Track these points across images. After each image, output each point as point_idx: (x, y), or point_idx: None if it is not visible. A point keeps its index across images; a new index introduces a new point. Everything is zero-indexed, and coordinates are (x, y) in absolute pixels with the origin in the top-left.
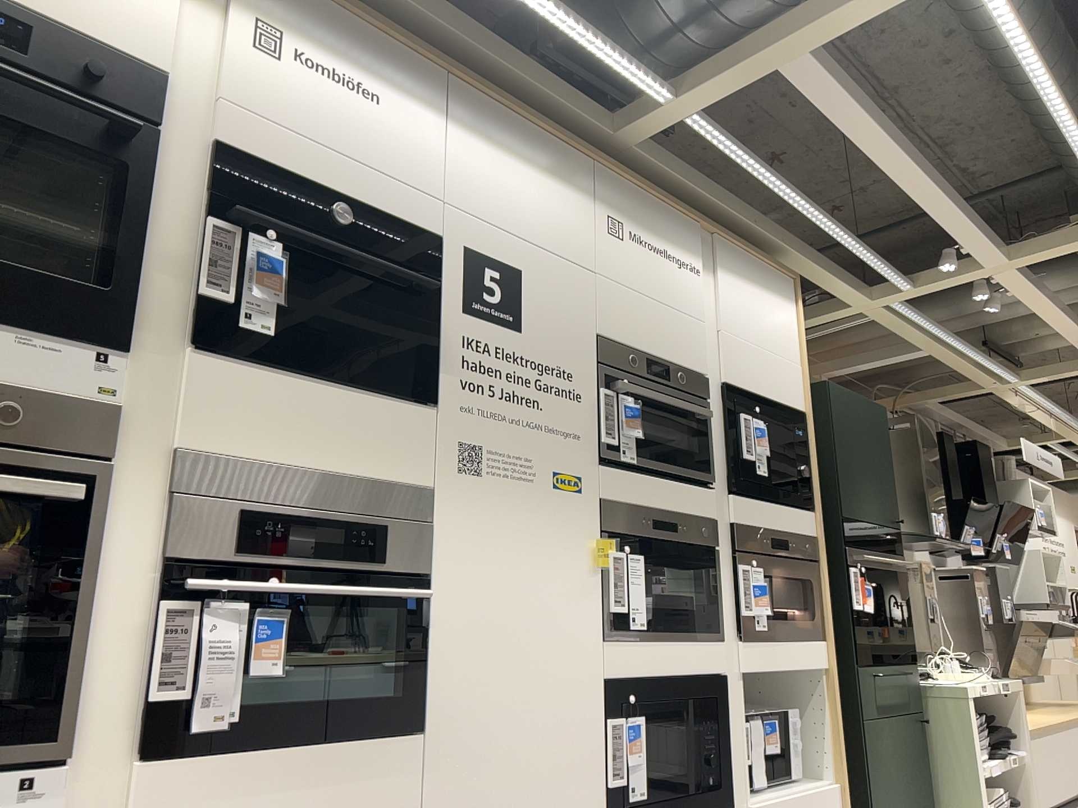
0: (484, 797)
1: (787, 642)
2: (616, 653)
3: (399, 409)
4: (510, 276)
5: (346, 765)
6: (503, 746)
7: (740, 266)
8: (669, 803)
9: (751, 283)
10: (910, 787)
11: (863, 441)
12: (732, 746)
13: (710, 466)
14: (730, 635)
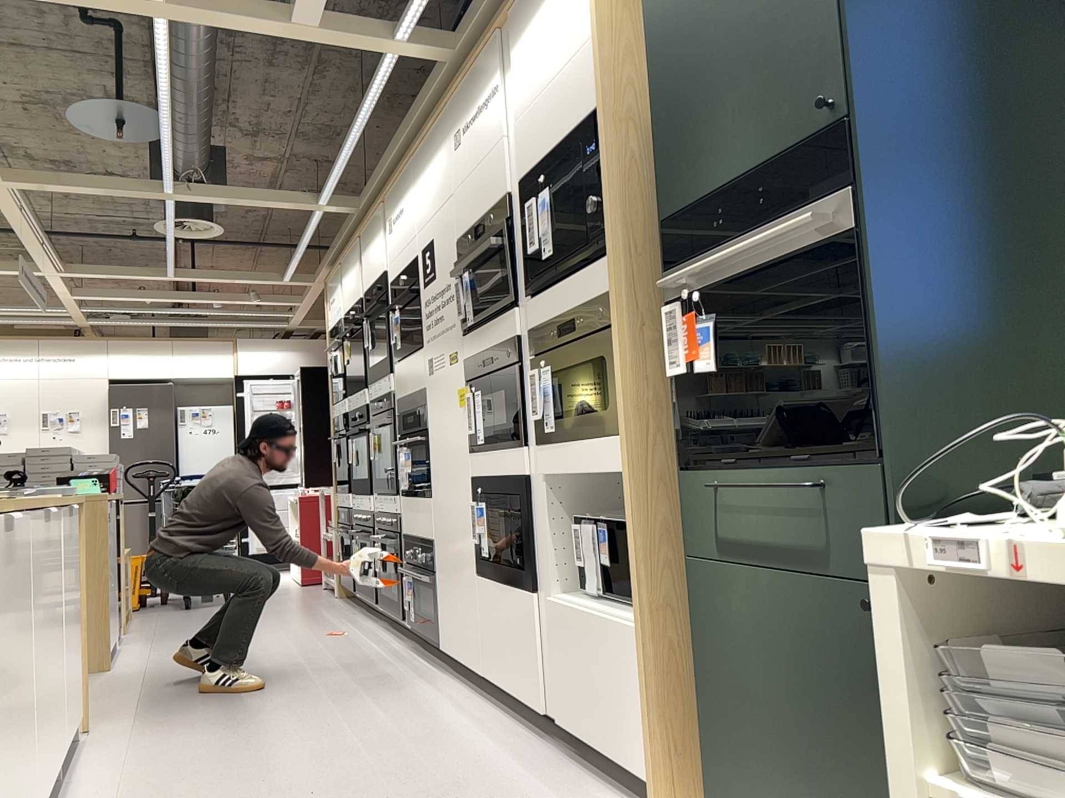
0: (443, 530)
1: (578, 442)
2: (473, 461)
3: (416, 356)
4: (430, 248)
5: (420, 507)
6: (446, 509)
7: (529, 8)
8: (499, 566)
9: (538, 11)
10: (834, 732)
11: (730, 4)
12: (537, 540)
13: (511, 286)
14: (538, 441)
